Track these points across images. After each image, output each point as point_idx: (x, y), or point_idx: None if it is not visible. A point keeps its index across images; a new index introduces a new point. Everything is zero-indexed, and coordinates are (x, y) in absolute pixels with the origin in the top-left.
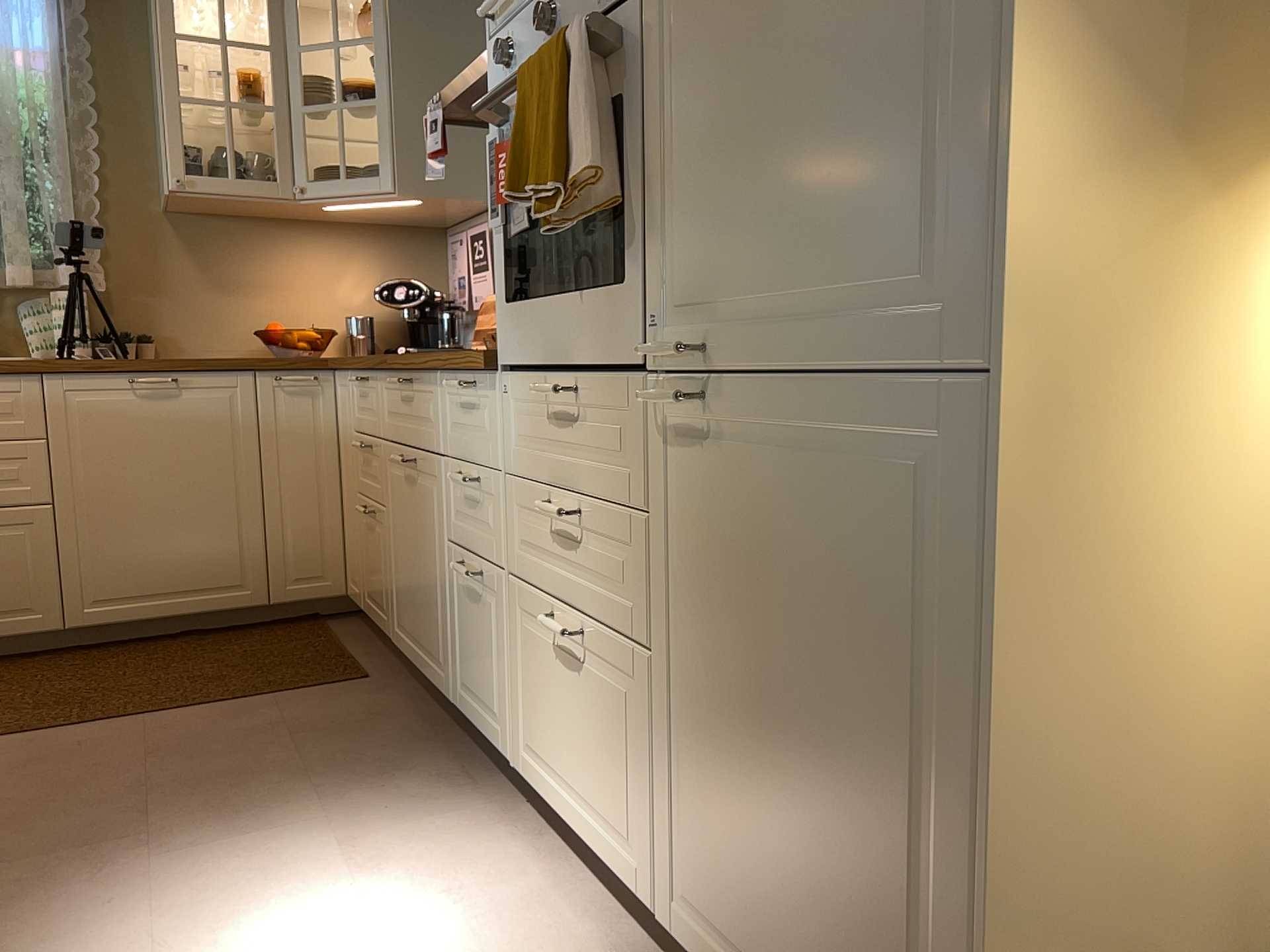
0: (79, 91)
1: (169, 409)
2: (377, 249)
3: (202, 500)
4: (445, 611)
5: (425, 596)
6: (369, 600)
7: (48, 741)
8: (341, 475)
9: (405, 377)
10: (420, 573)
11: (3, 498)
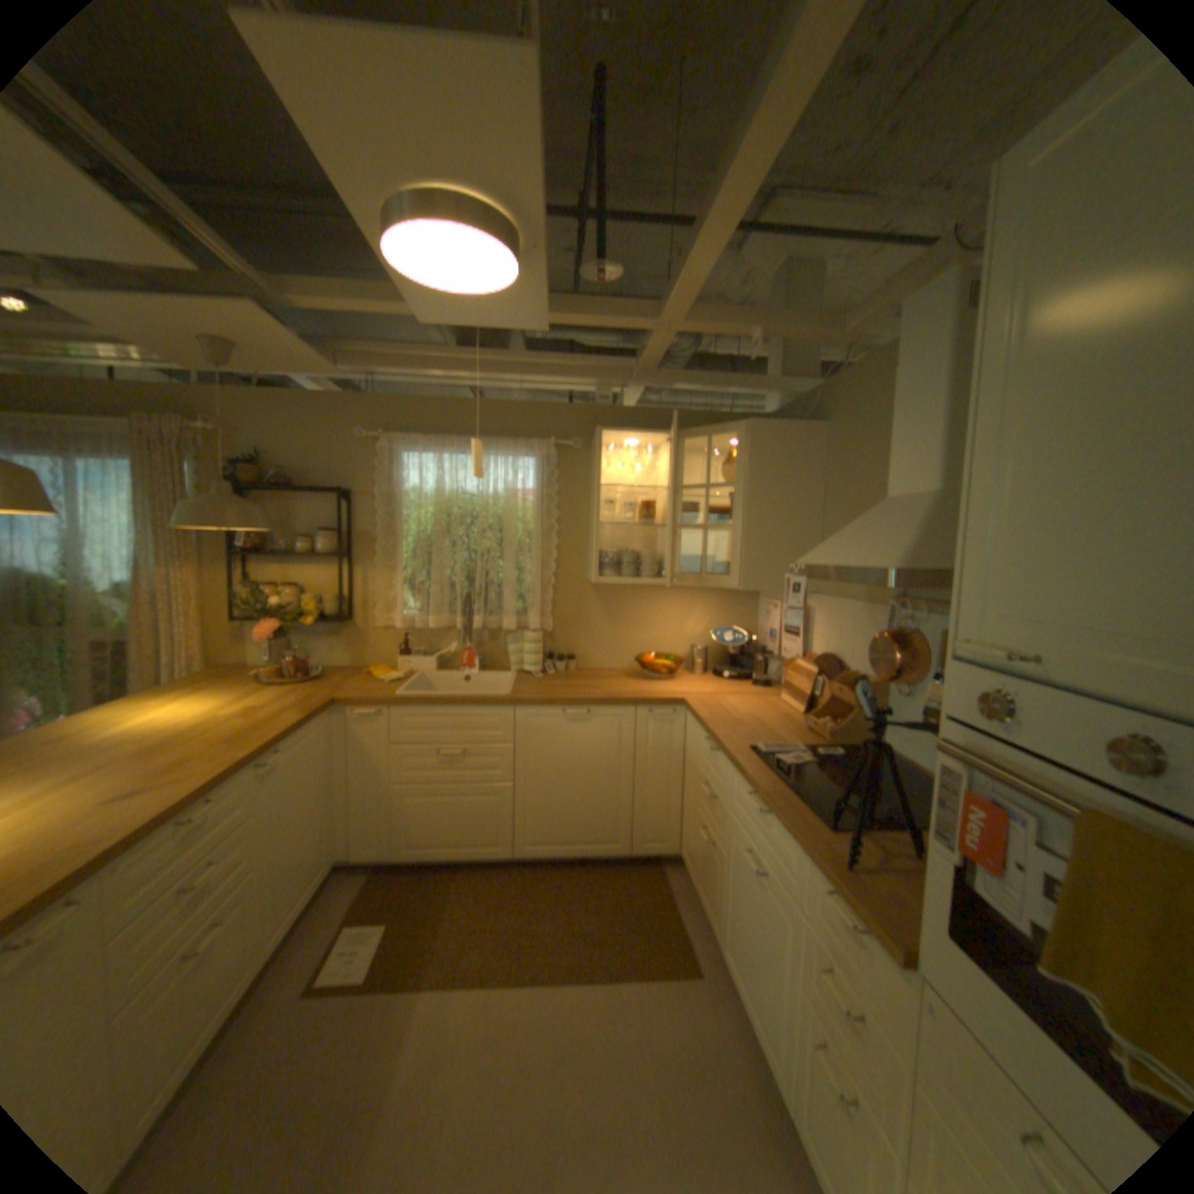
0: (549, 512)
1: (583, 728)
2: (713, 599)
3: (598, 786)
4: (791, 1038)
5: (766, 986)
6: (702, 890)
7: (497, 1003)
8: (685, 778)
9: (762, 801)
10: (762, 961)
11: (488, 778)
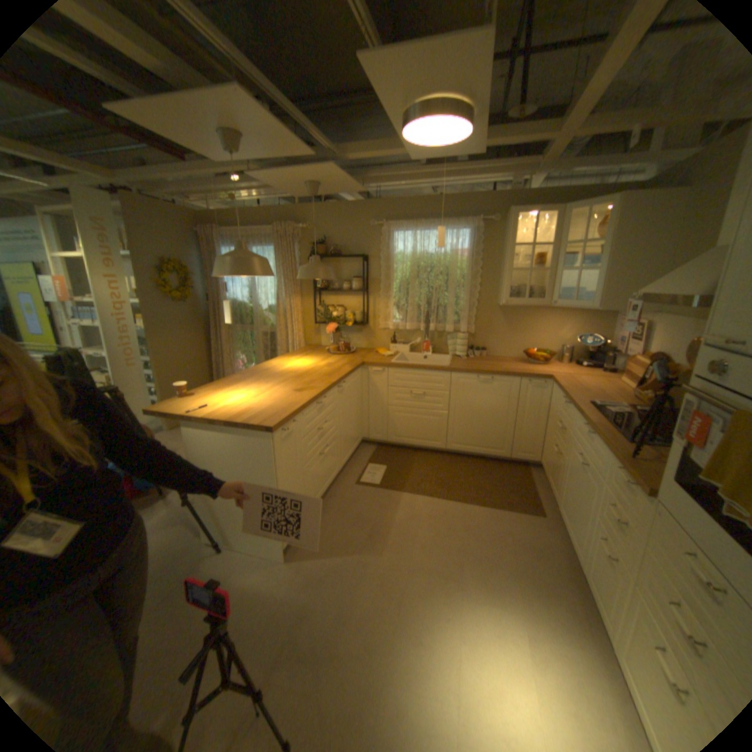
0: (476, 263)
1: (488, 387)
2: (582, 316)
3: (494, 419)
4: (590, 540)
5: (580, 519)
6: (551, 478)
7: (437, 504)
8: (548, 421)
9: (591, 428)
10: (579, 507)
11: (435, 408)
